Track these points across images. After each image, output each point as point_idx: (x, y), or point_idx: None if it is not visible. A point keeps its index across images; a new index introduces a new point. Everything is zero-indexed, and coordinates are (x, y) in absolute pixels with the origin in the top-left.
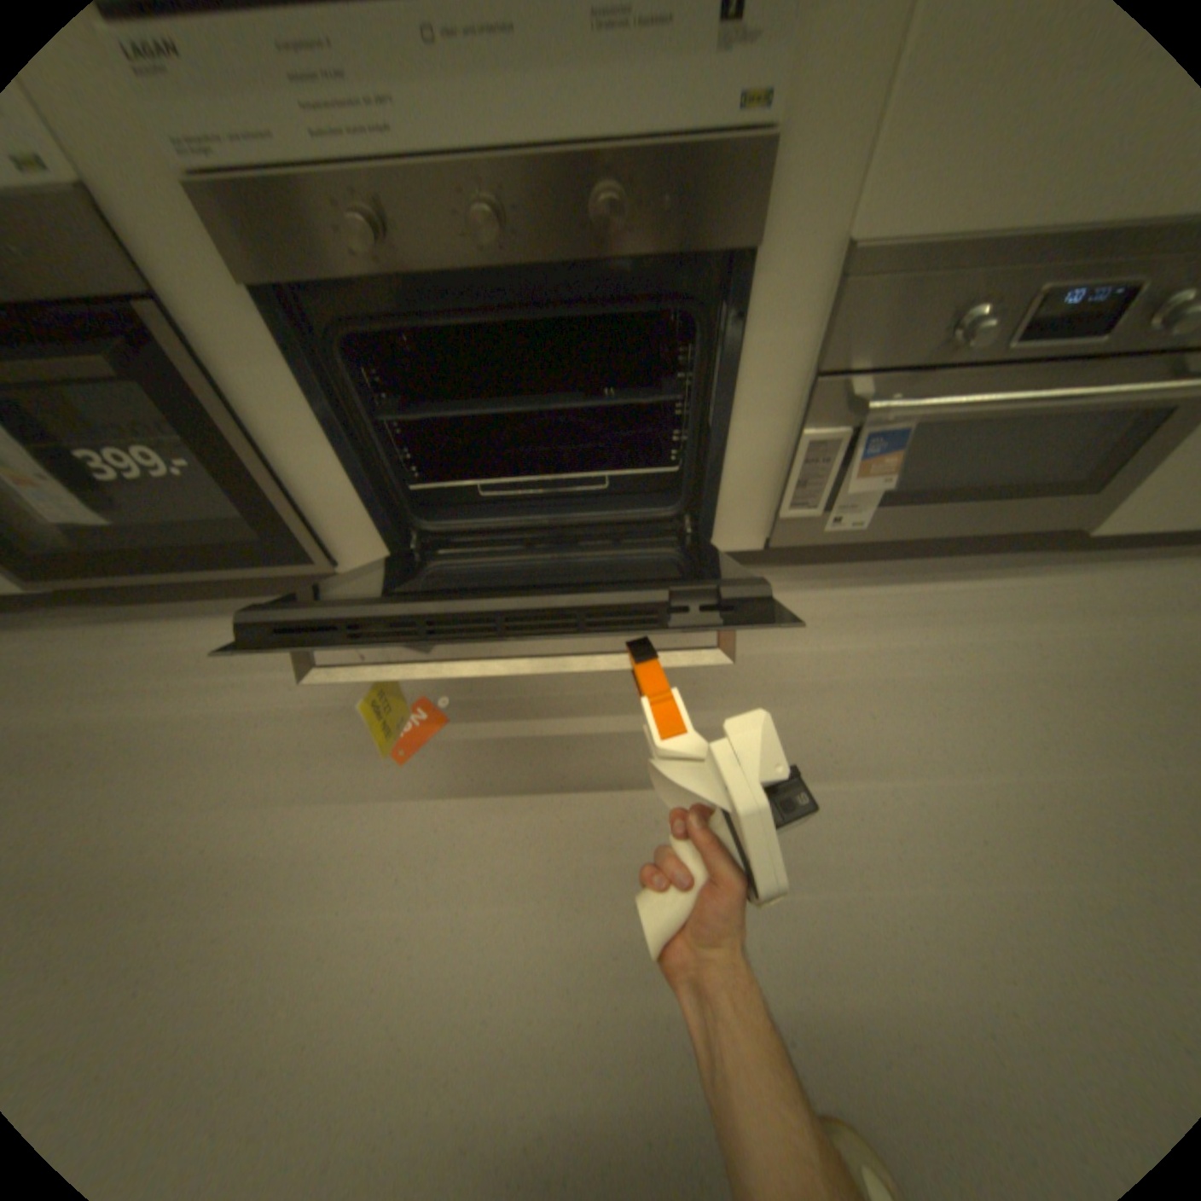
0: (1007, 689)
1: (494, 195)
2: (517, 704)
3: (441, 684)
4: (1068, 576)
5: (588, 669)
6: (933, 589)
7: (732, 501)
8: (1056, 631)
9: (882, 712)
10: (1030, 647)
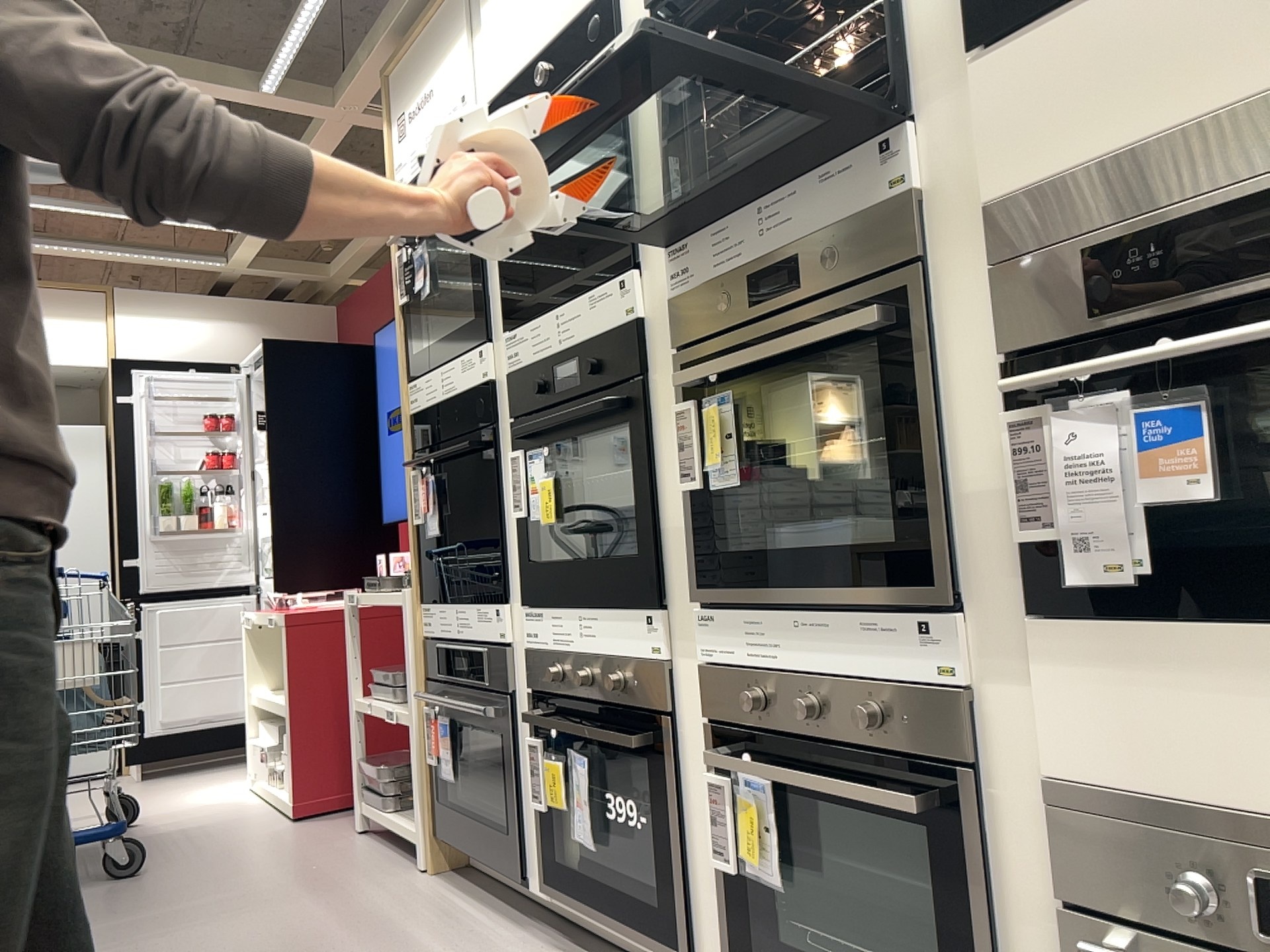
0: None
1: (818, 701)
2: None
3: None
4: None
5: None
6: None
7: None
8: None
9: None
10: None
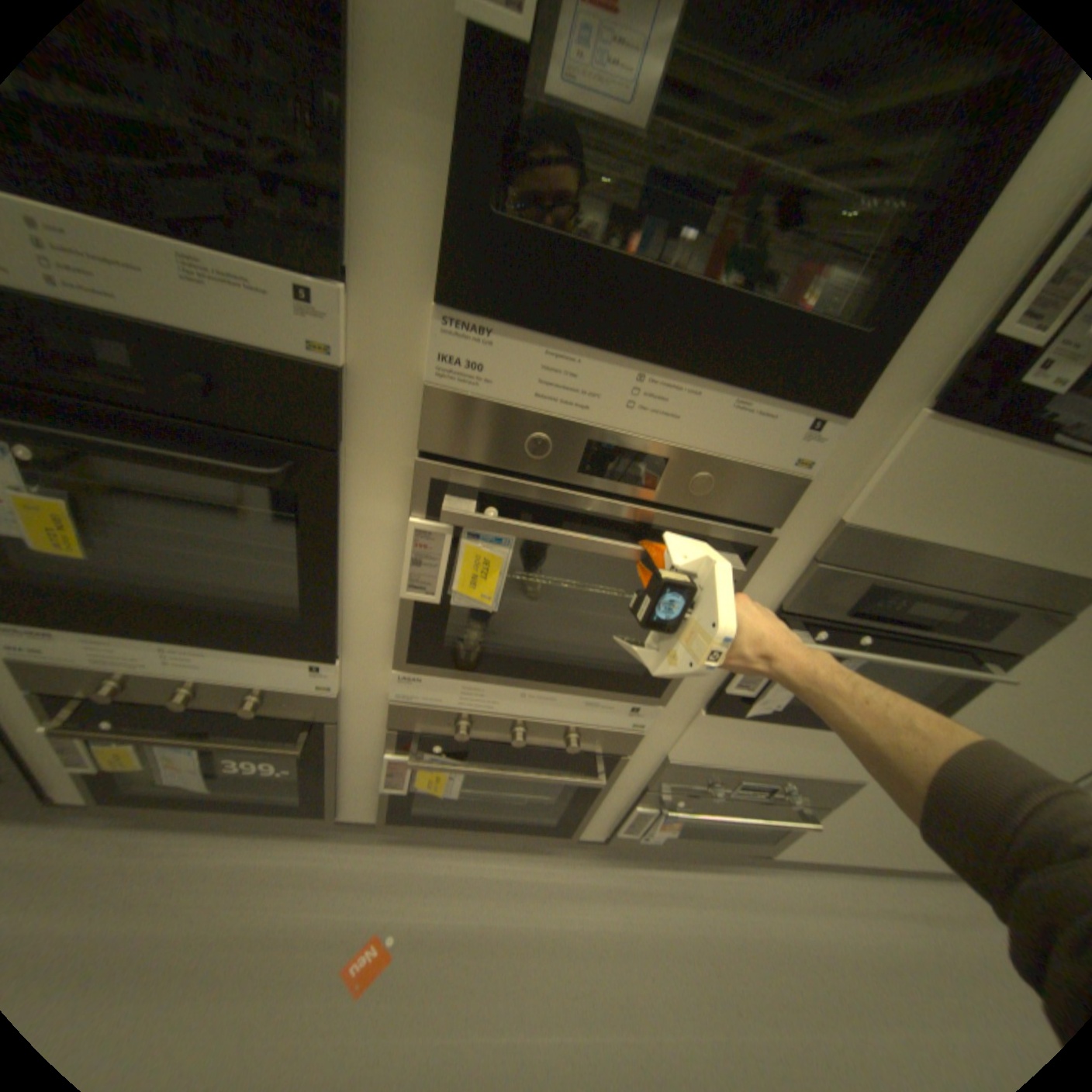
0: (726, 969)
1: (527, 731)
2: (440, 951)
3: (389, 927)
4: (765, 881)
5: (489, 924)
6: (695, 881)
7: (594, 823)
8: (755, 925)
9: (659, 982)
10: (740, 937)
